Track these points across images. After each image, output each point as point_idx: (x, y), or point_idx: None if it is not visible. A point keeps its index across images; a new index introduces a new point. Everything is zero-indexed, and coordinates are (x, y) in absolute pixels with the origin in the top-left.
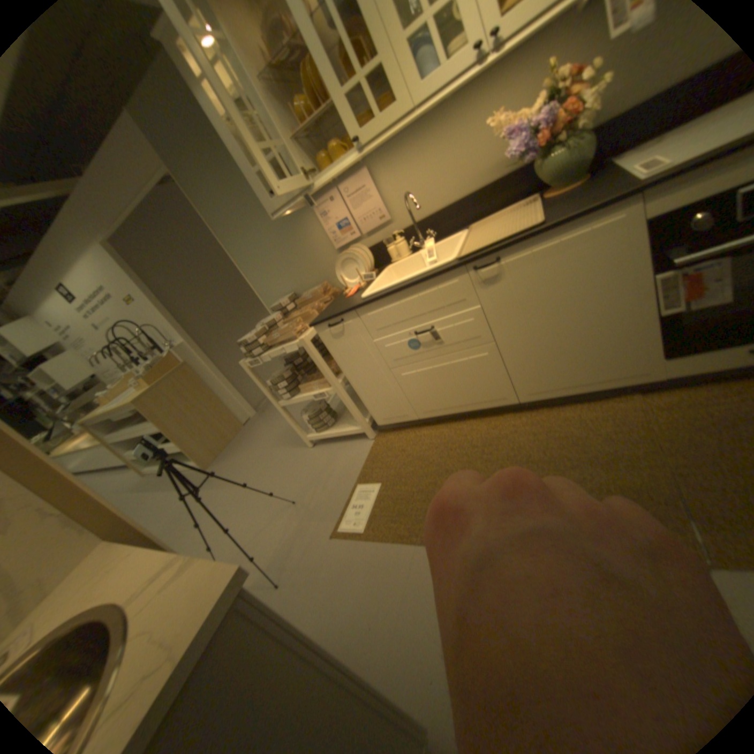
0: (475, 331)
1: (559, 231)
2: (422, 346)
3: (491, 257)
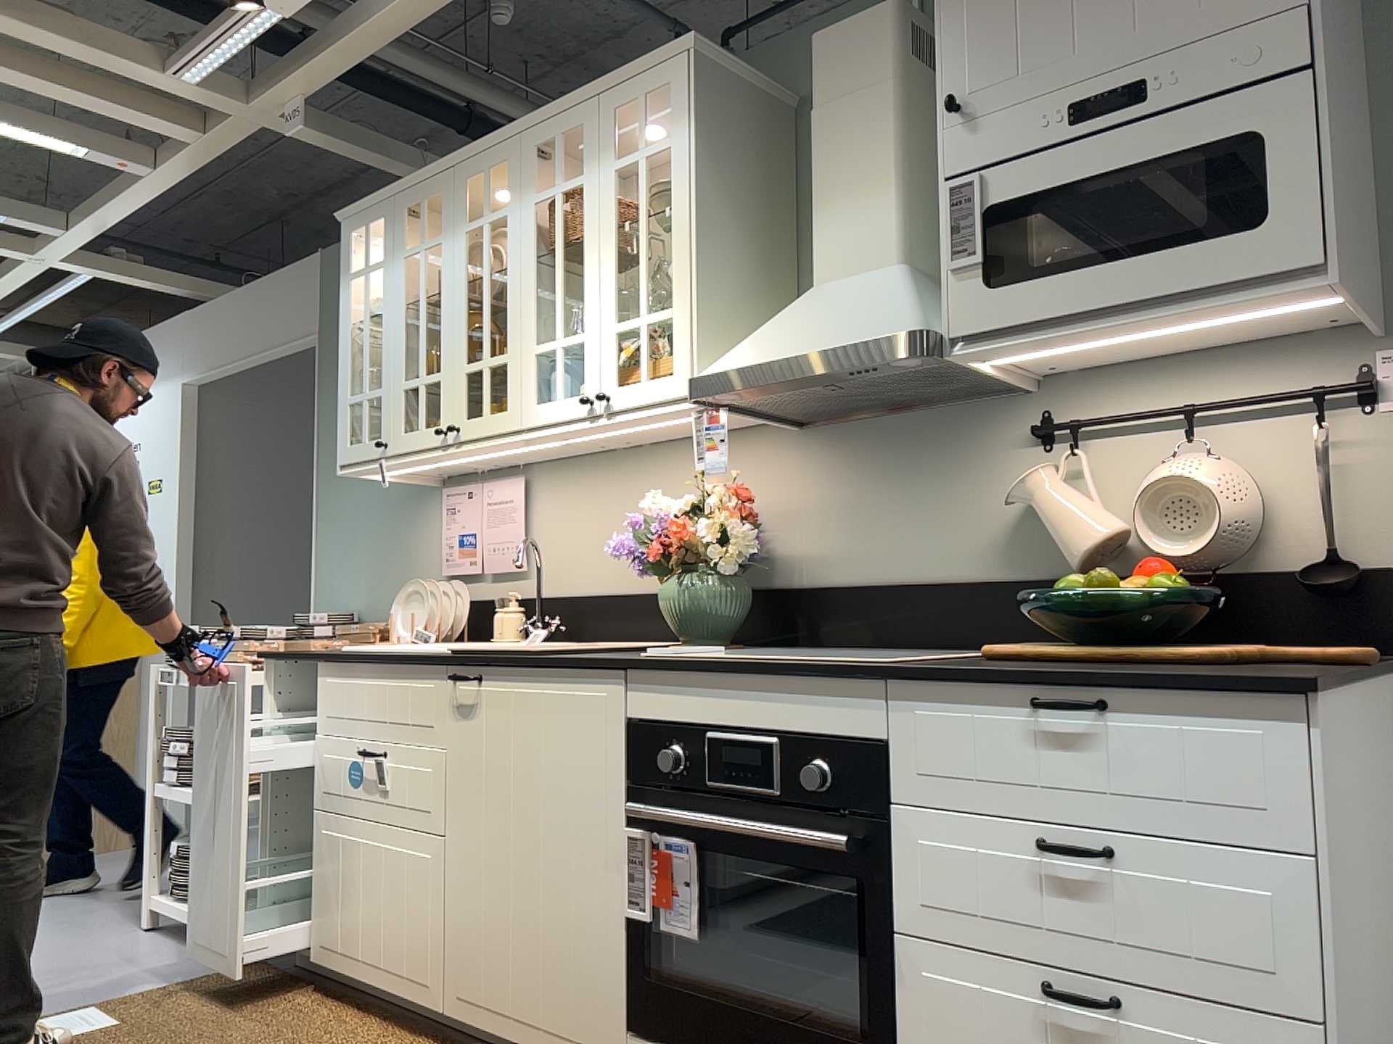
0: (425, 799)
1: (542, 678)
2: (361, 788)
3: (472, 673)
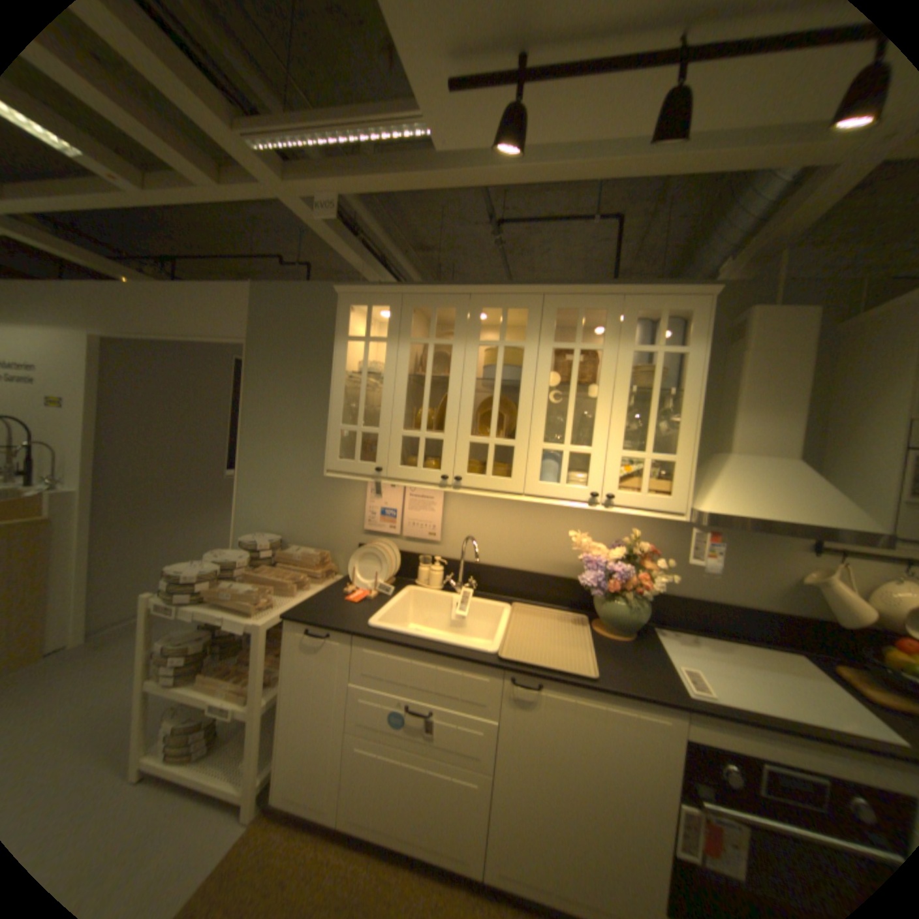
0: (476, 752)
1: (609, 701)
2: (403, 731)
3: (534, 682)
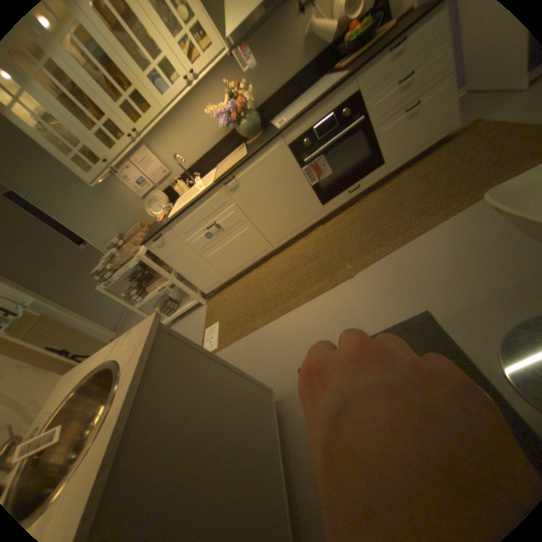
0: (238, 218)
1: (256, 157)
2: (214, 235)
3: (230, 177)
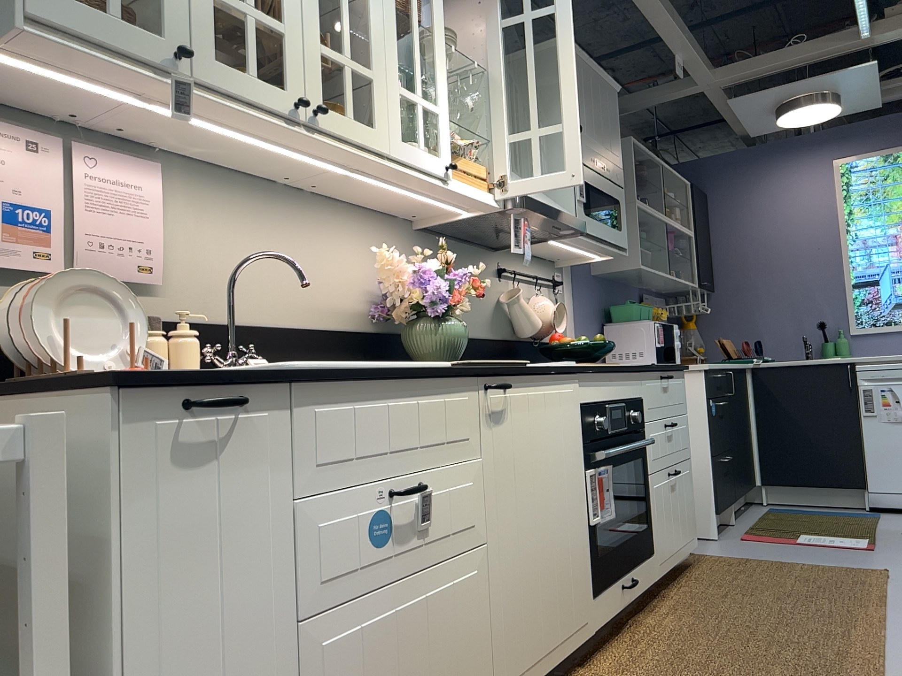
0: (470, 516)
1: (545, 382)
2: (390, 543)
3: (500, 383)
